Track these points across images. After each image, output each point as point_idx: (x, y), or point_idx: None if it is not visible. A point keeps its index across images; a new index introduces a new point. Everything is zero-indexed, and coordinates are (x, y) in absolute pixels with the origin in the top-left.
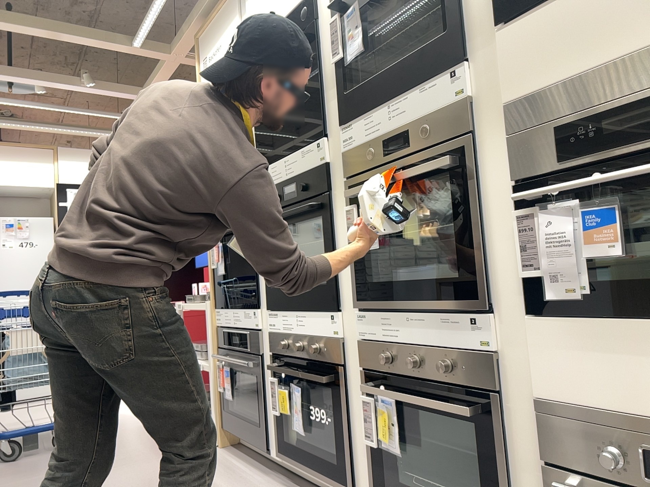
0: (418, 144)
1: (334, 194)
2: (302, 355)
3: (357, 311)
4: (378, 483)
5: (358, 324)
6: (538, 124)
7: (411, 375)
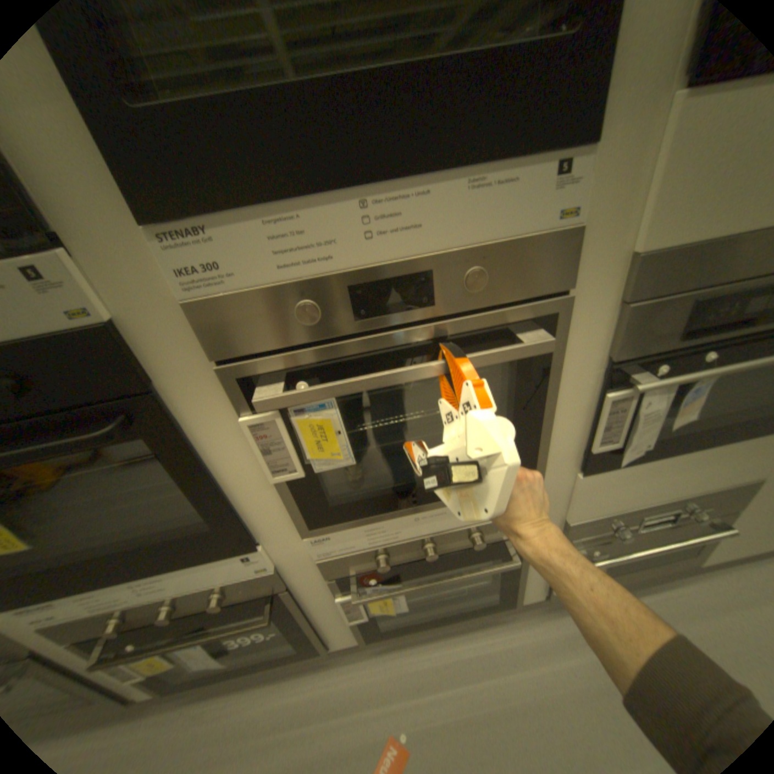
0: (458, 302)
1: (169, 390)
2: (175, 615)
3: (303, 535)
4: (364, 633)
5: (308, 547)
6: (678, 290)
7: (417, 557)
